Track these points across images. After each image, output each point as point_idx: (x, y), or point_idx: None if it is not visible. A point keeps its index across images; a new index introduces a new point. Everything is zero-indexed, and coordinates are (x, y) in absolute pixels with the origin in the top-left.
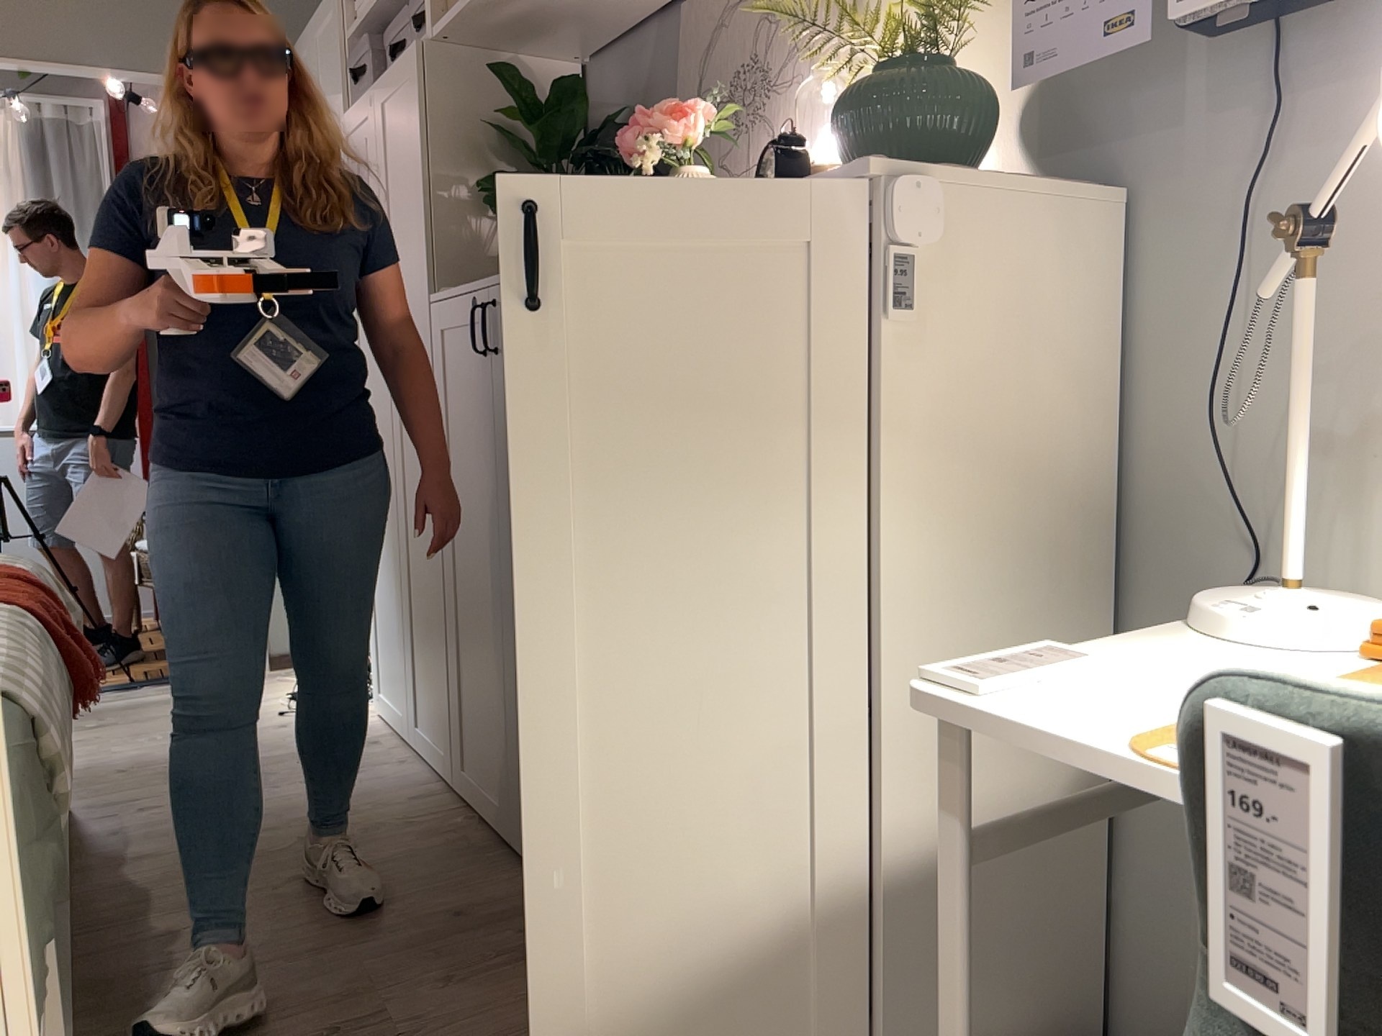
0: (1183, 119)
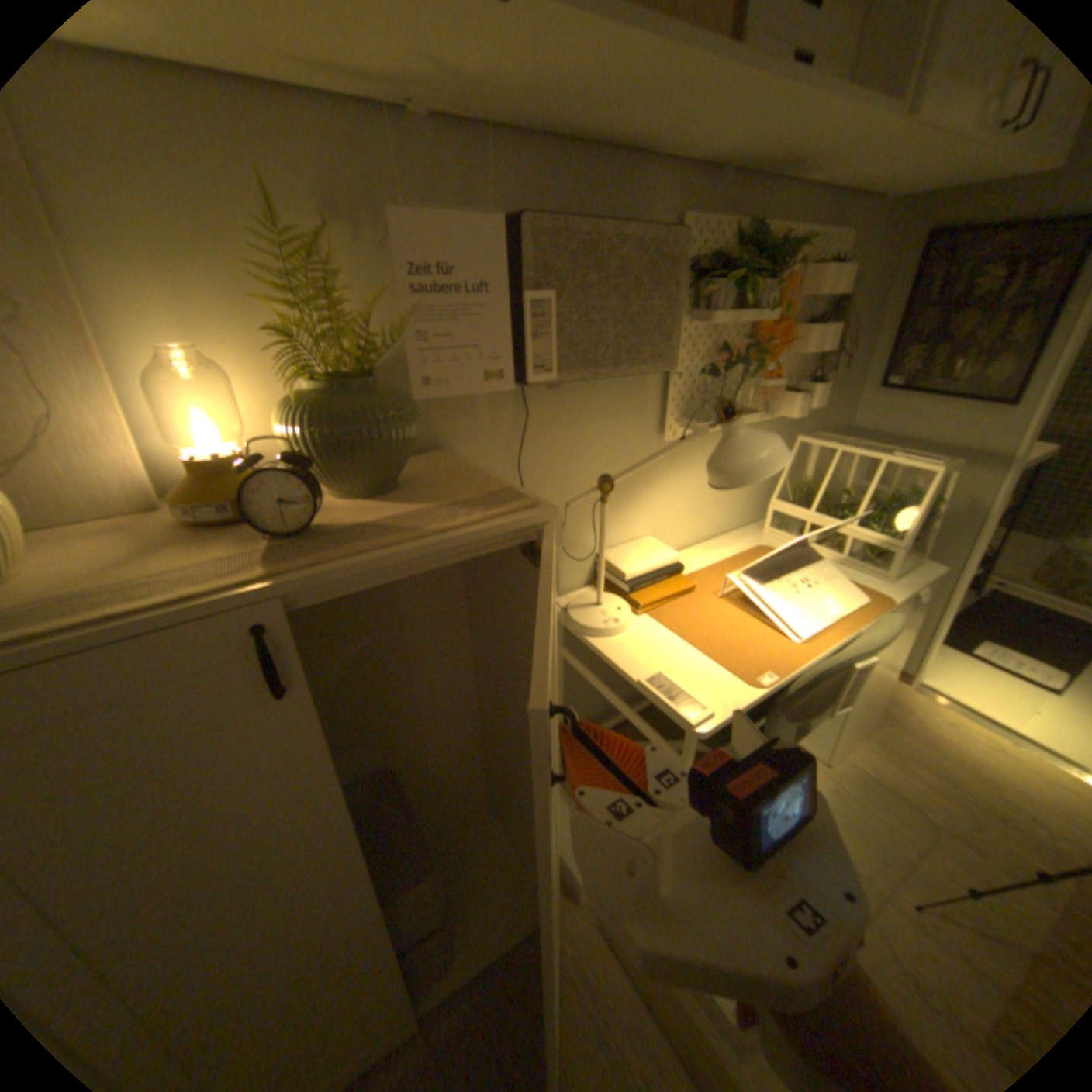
0: (469, 409)
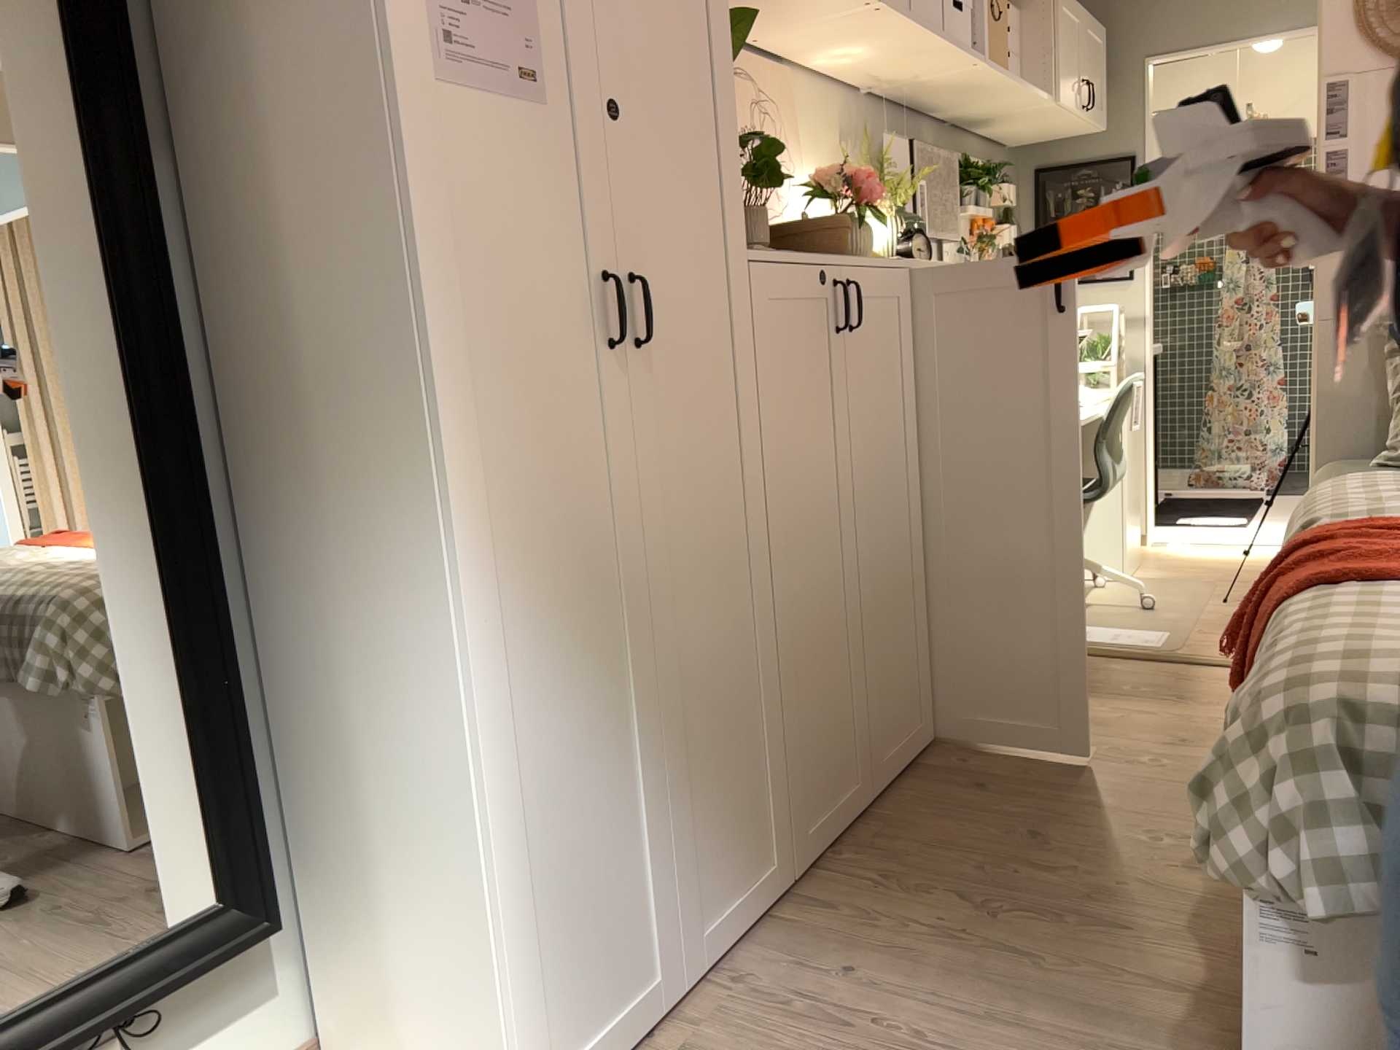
0: None
